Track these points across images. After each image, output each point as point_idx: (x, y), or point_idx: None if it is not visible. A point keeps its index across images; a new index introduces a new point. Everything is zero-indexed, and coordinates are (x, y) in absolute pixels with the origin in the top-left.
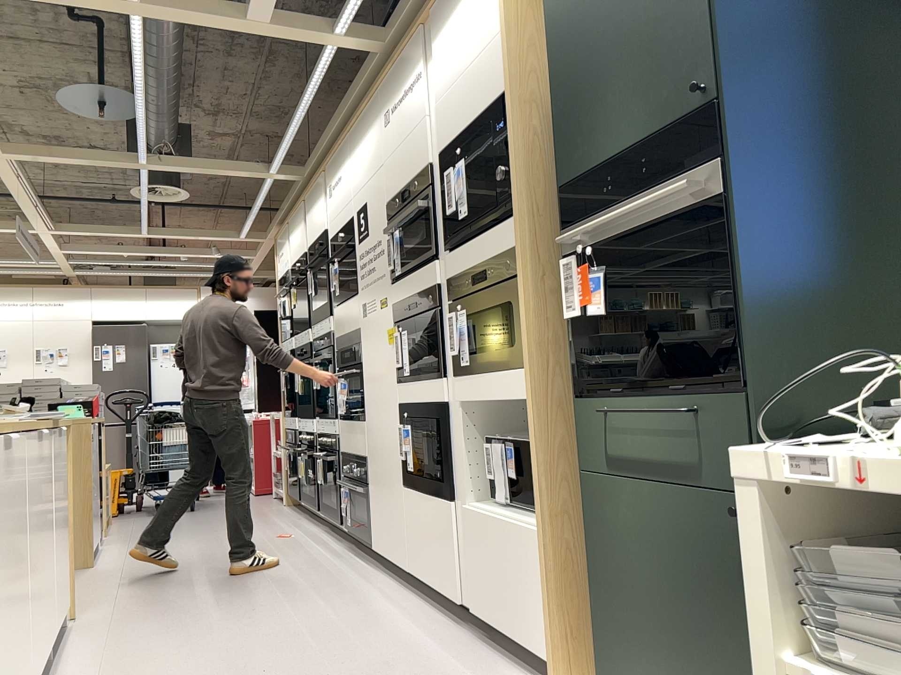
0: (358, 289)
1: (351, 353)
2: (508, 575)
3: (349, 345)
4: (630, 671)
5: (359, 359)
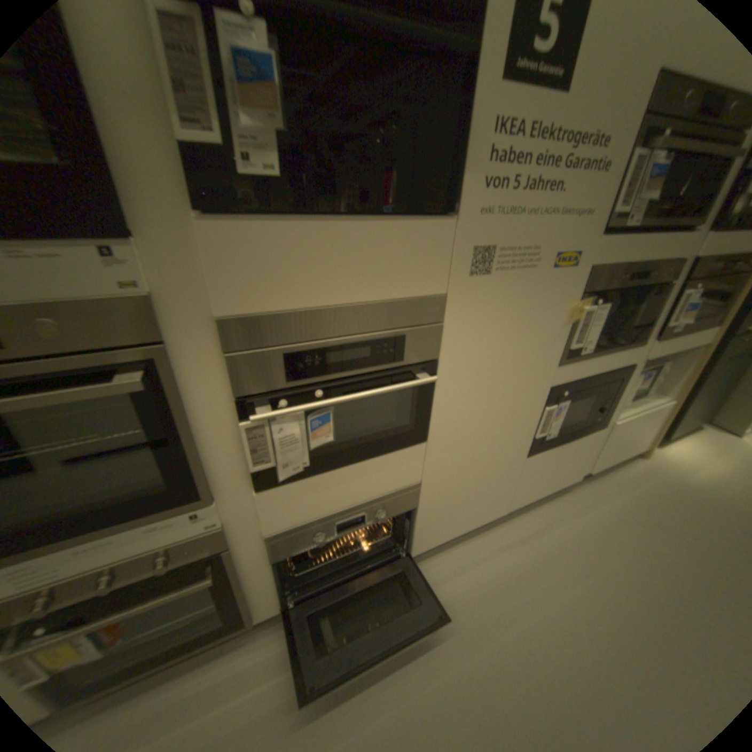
0: (465, 205)
1: (384, 347)
2: (639, 436)
3: (366, 330)
4: (687, 425)
5: (430, 353)
